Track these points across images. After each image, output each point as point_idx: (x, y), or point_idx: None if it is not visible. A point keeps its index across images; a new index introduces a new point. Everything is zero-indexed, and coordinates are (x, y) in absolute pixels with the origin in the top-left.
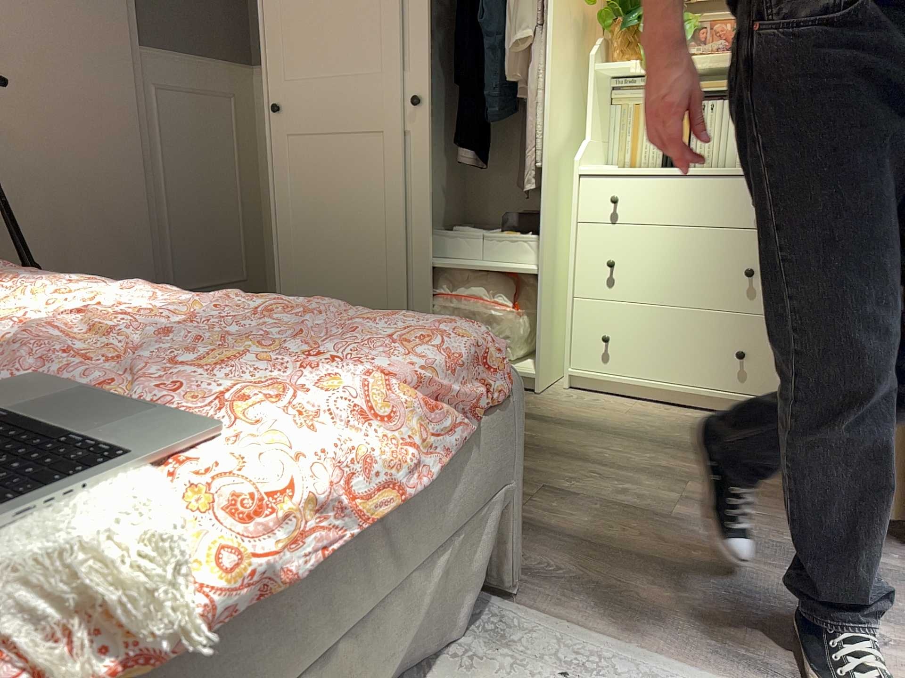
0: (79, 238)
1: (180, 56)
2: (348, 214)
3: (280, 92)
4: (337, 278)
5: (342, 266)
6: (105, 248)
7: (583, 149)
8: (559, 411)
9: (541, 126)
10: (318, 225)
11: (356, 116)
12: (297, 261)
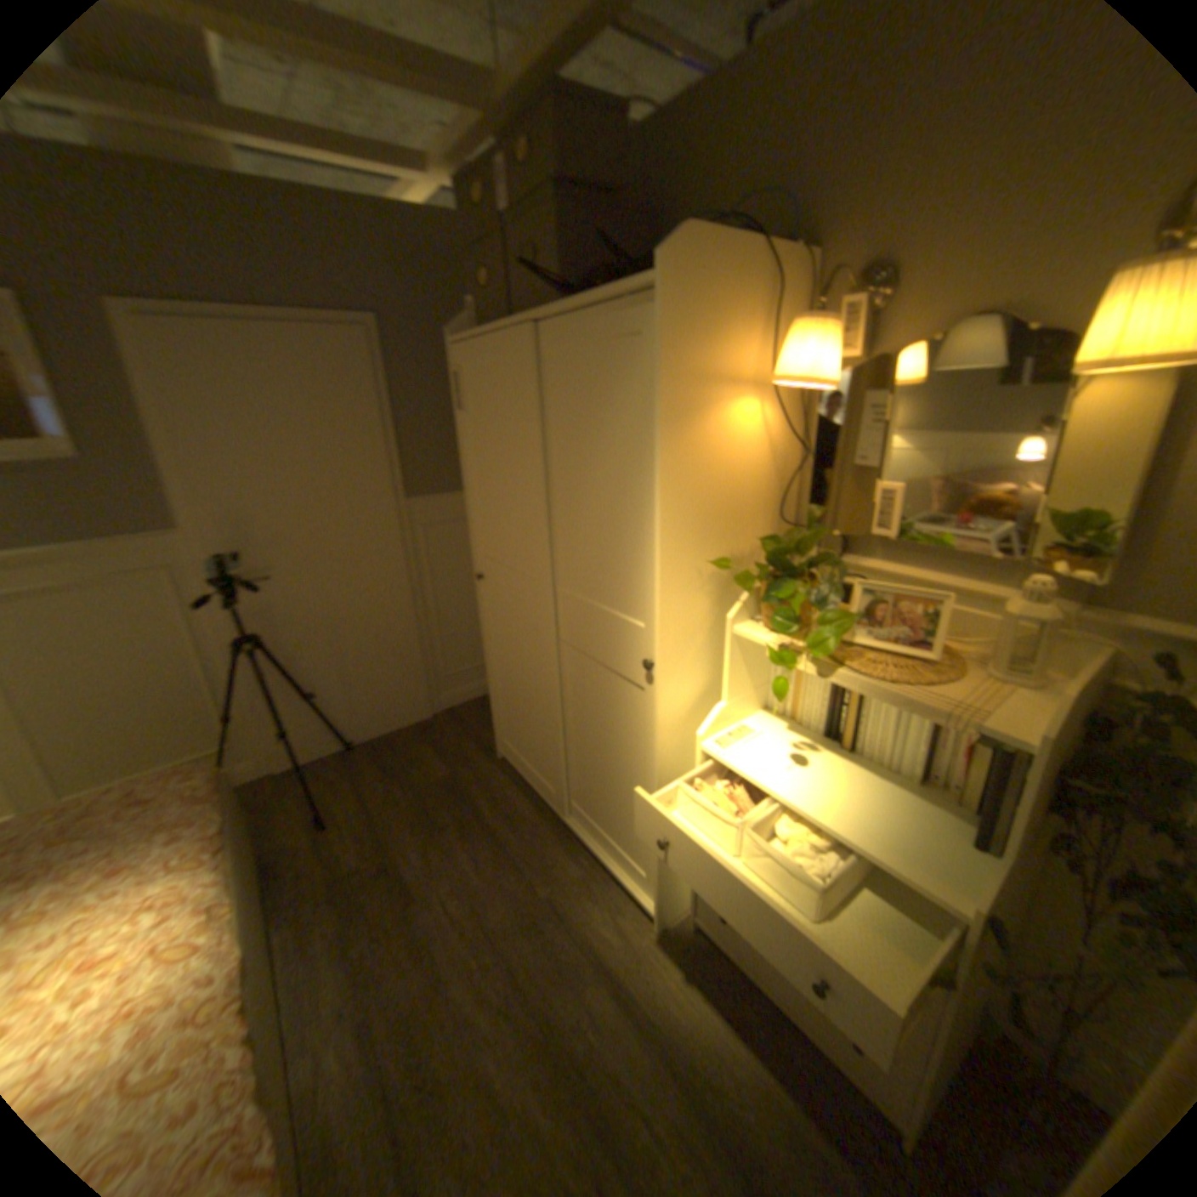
0: (351, 658)
1: (439, 496)
2: (525, 685)
3: (480, 563)
4: (522, 728)
5: (524, 721)
6: (375, 660)
7: (710, 718)
8: (653, 986)
9: (656, 696)
10: (509, 680)
11: (523, 609)
12: (500, 699)
